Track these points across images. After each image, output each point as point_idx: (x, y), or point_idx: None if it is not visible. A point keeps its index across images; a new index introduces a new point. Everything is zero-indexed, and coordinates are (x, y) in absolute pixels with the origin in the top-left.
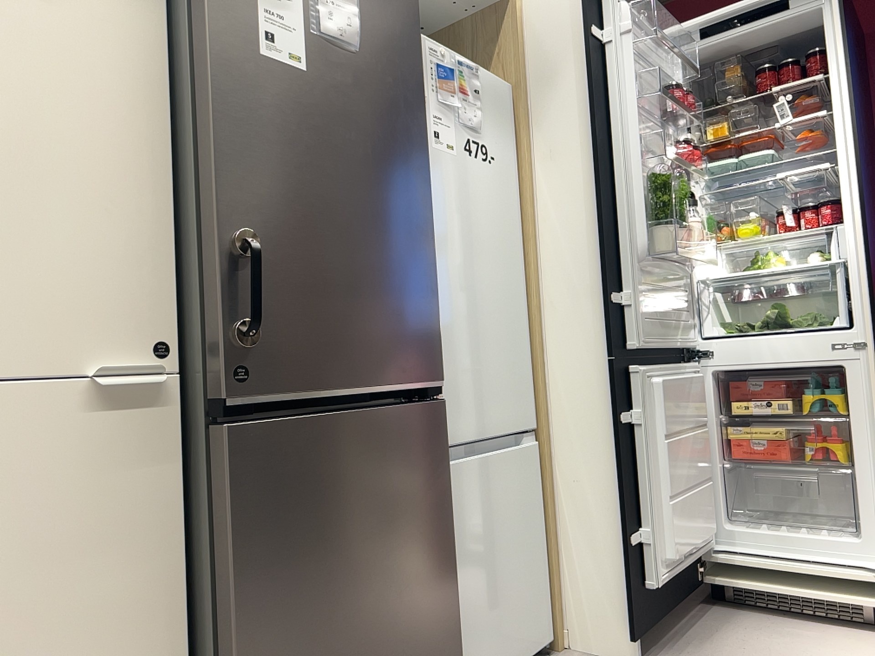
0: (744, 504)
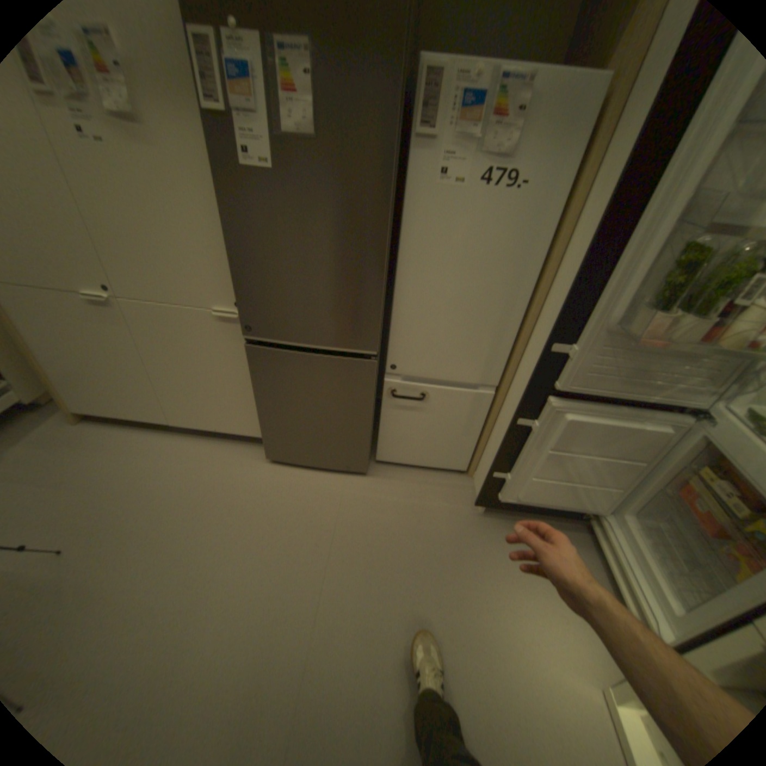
0: (680, 520)
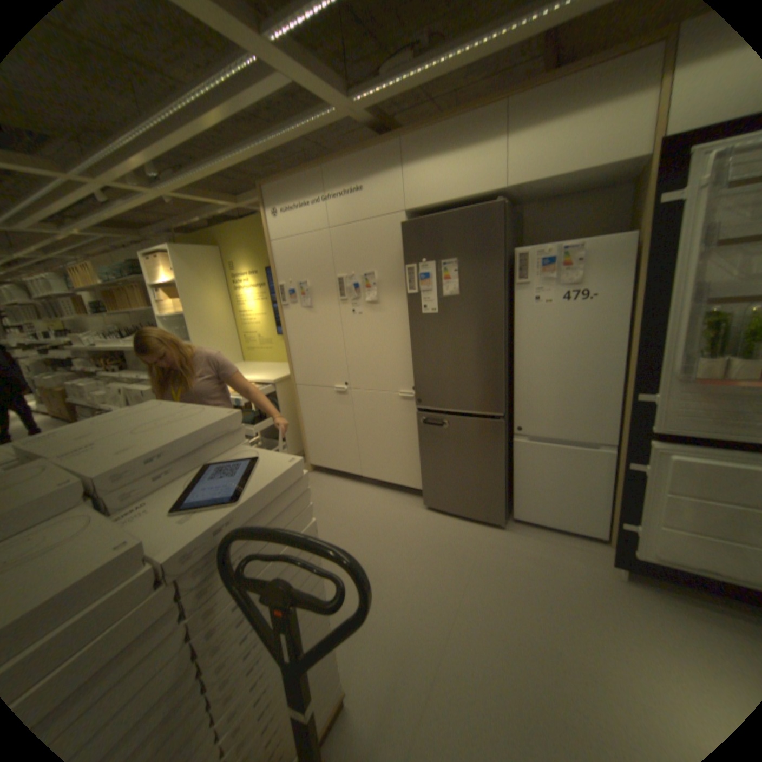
0: None
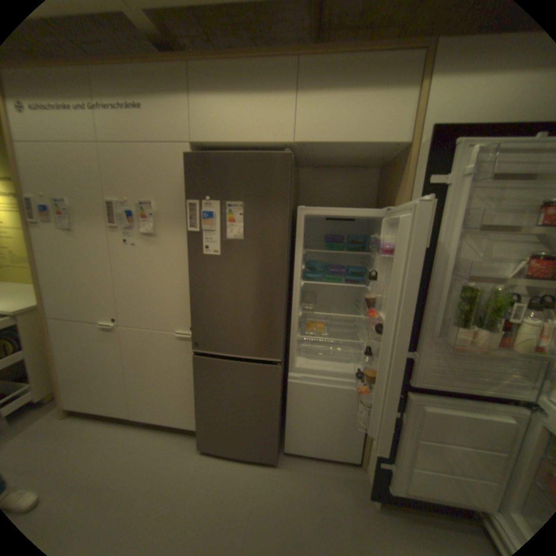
0: None
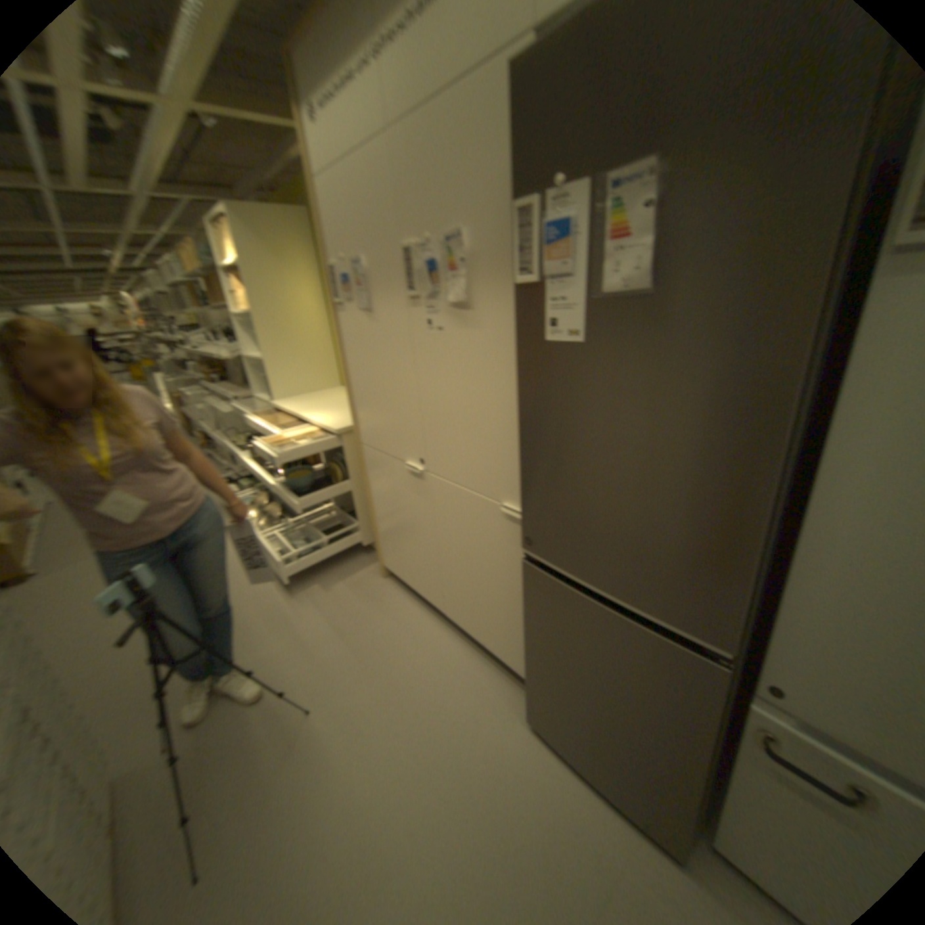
0: None
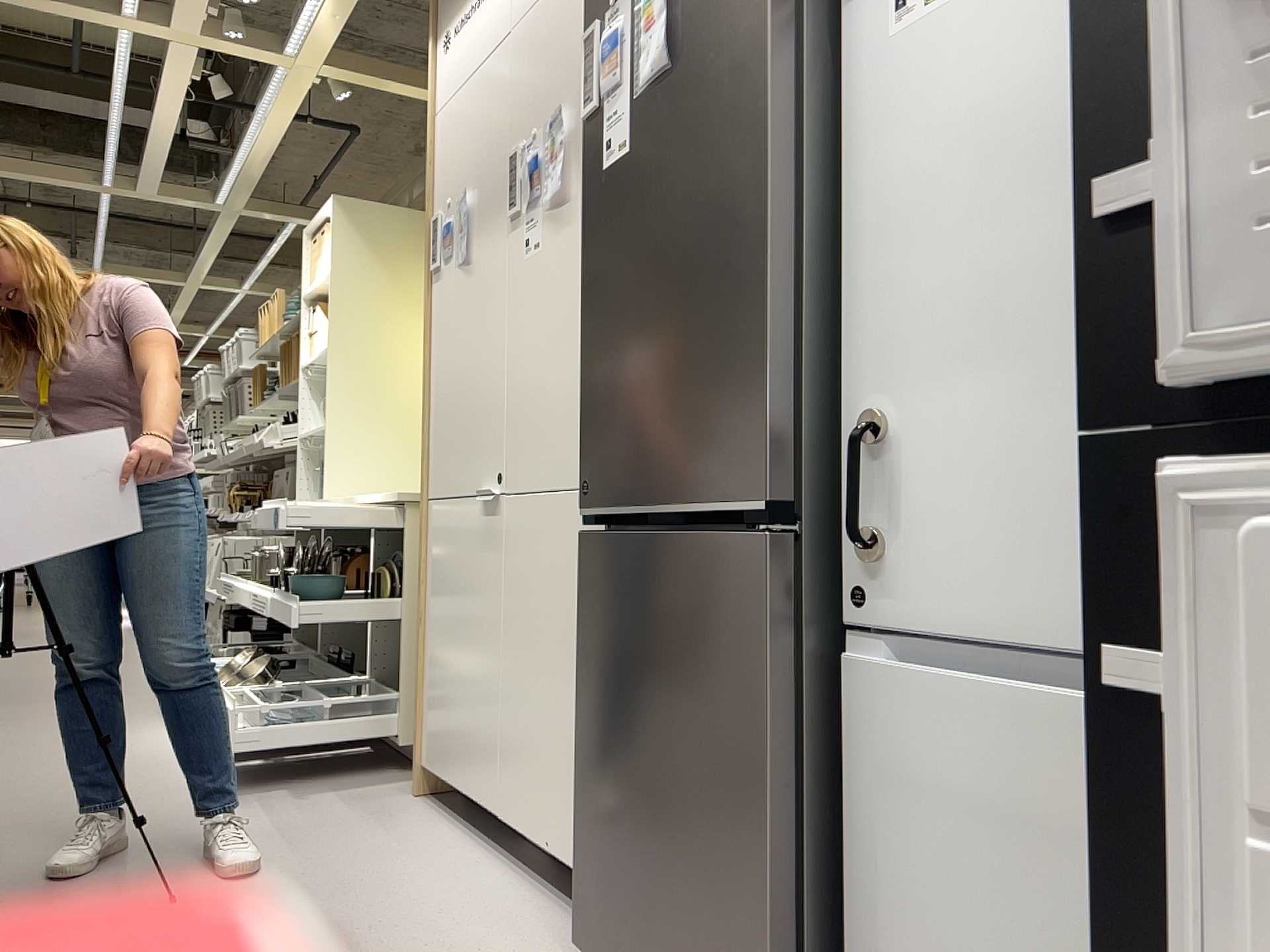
0: None
